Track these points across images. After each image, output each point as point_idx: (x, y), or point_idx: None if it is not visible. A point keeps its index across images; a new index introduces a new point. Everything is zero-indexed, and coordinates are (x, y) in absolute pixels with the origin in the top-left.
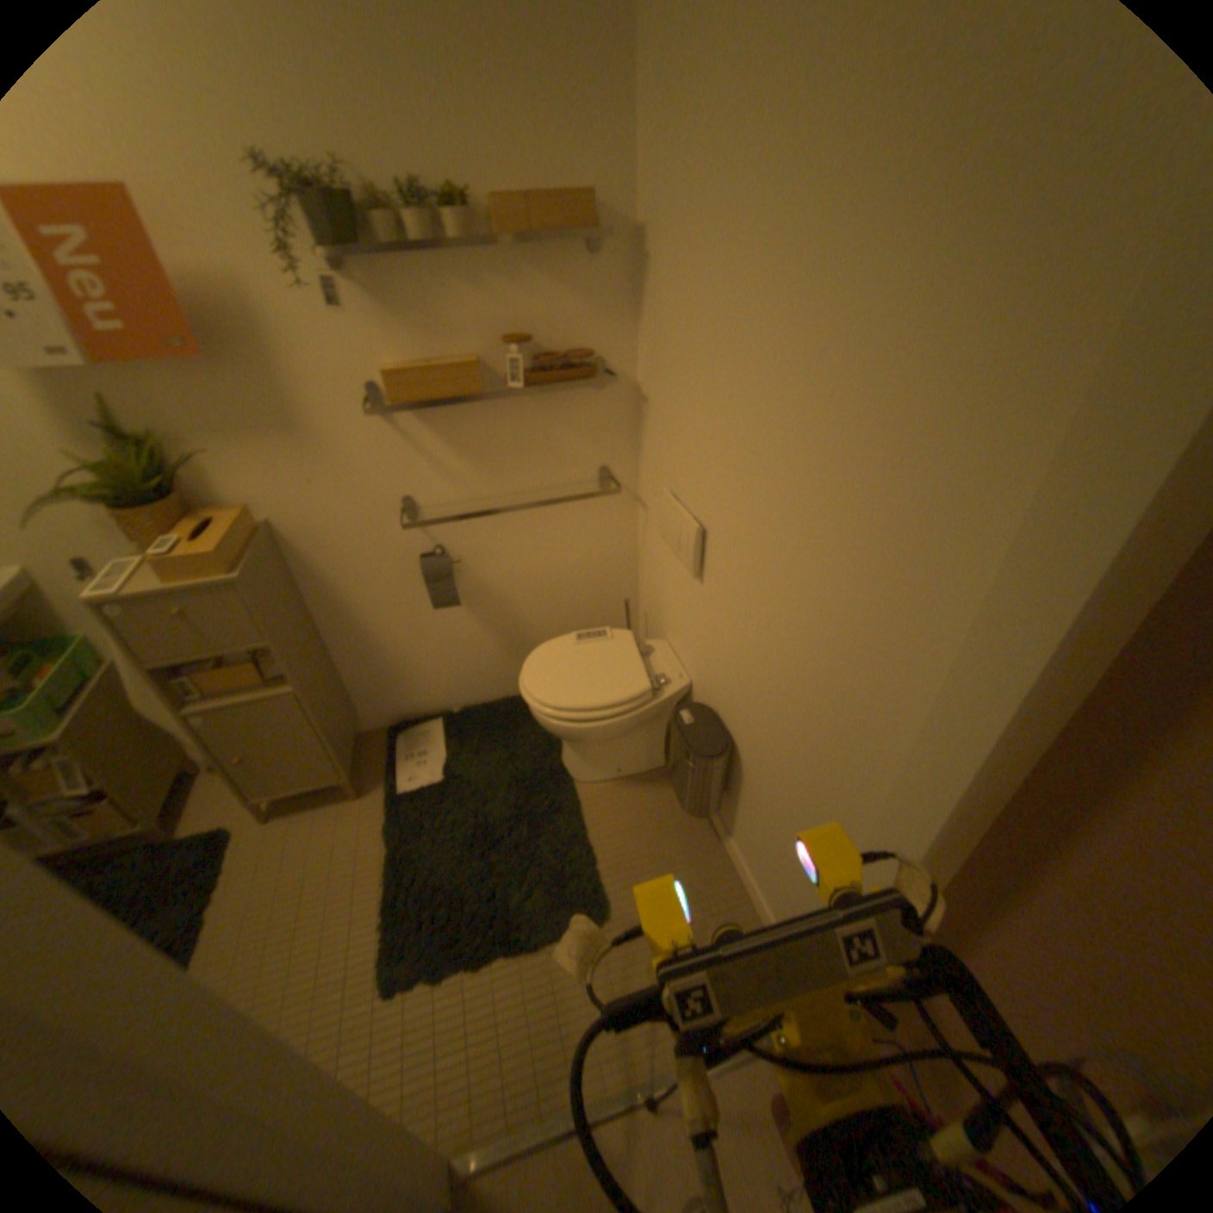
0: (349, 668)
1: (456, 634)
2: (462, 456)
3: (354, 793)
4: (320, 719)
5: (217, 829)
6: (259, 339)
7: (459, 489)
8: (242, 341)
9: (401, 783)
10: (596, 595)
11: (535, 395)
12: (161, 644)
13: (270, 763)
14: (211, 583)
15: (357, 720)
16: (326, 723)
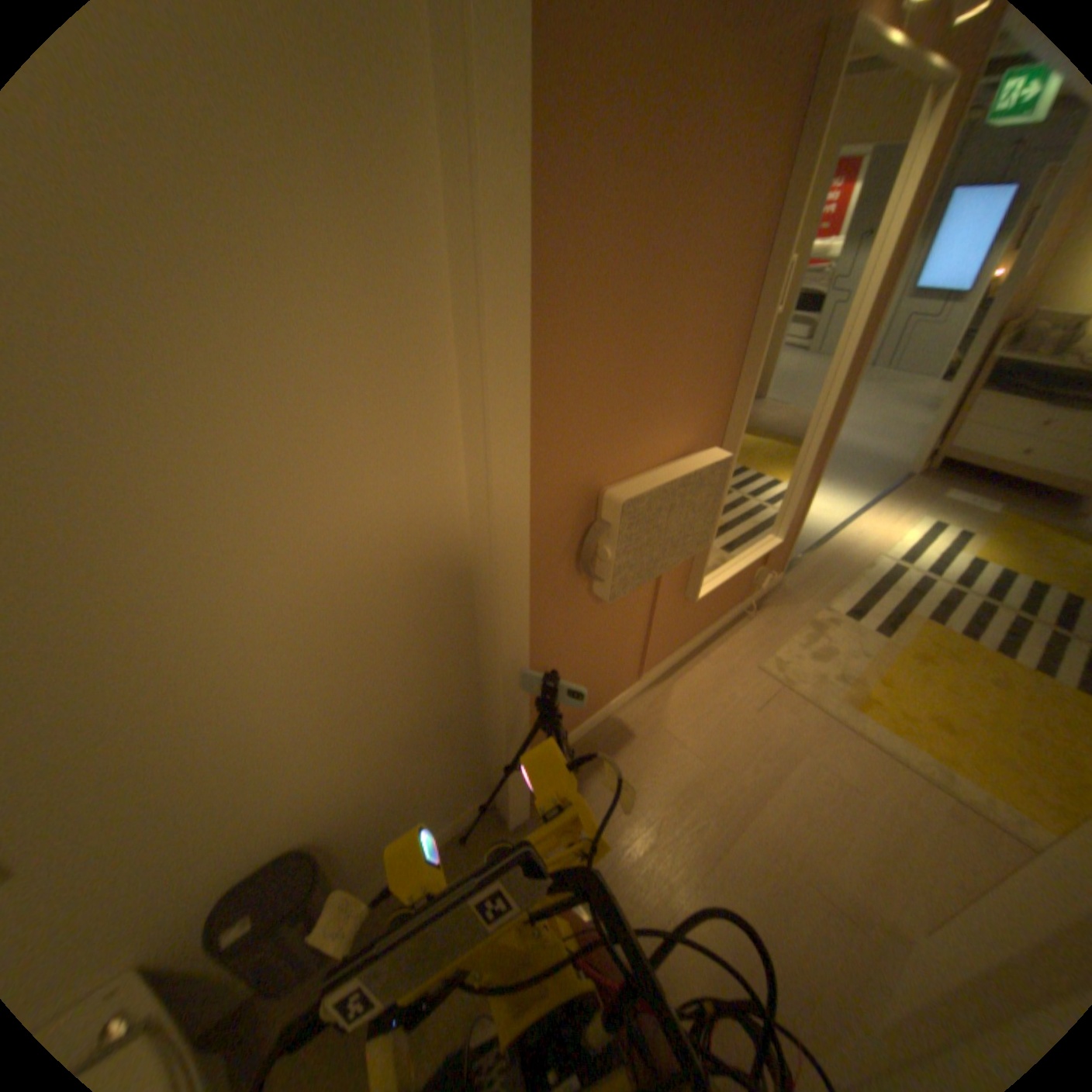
0: None
1: None
2: None
3: None
4: None
5: None
6: None
7: None
8: None
9: None
10: None
11: None
12: None
13: None
14: None
15: None
16: None
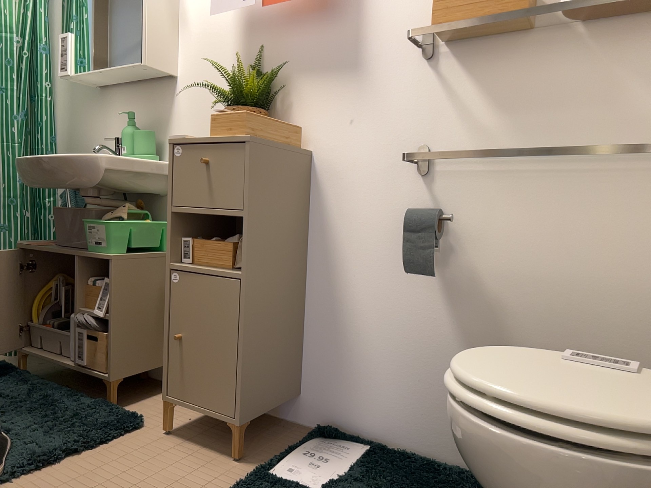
0: (315, 326)
1: (425, 330)
2: (490, 105)
3: (245, 450)
4: (253, 325)
5: (148, 414)
6: (361, 3)
7: (478, 143)
8: (351, 5)
9: (284, 462)
10: (639, 345)
11: (593, 38)
12: (192, 187)
13: (200, 350)
14: (236, 138)
15: (299, 396)
16: (258, 339)
